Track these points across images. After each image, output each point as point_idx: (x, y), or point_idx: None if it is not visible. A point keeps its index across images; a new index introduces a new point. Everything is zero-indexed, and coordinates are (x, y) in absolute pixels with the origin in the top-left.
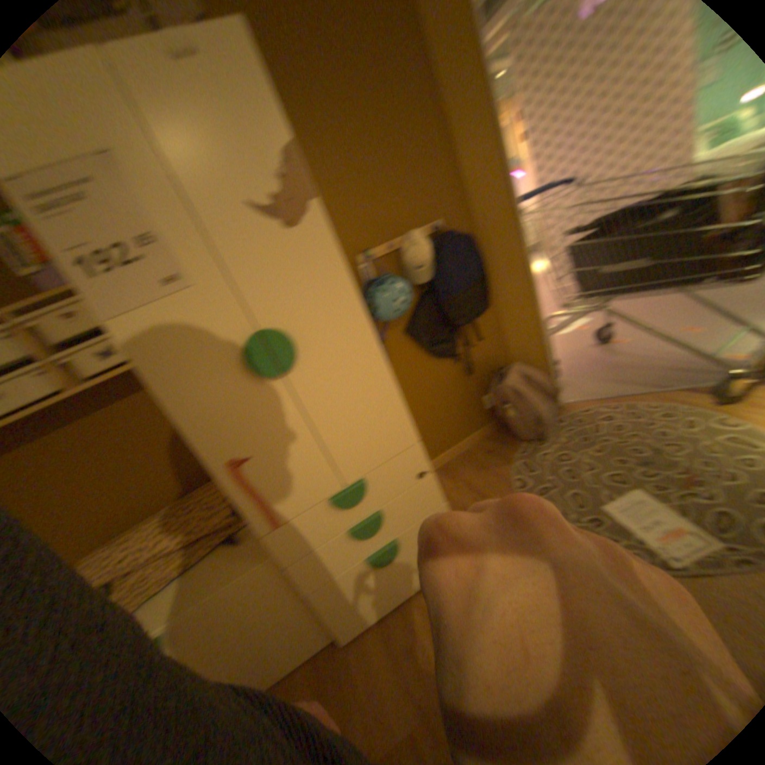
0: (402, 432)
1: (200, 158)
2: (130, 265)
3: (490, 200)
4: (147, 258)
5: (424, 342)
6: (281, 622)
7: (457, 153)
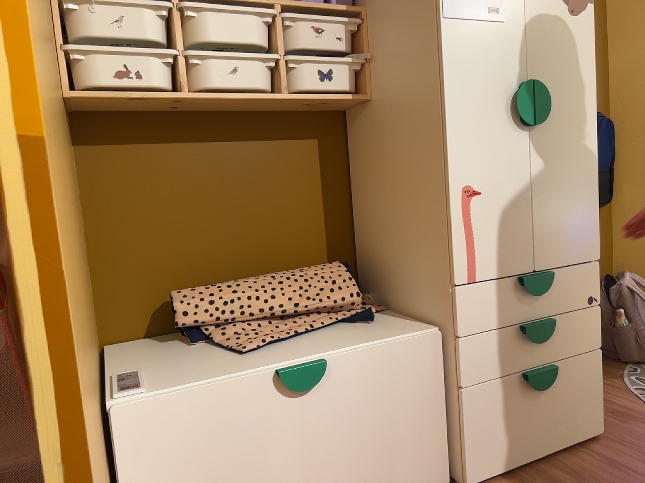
0: (589, 240)
1: None
2: None
3: (628, 99)
4: None
5: None
6: (415, 423)
7: (606, 50)
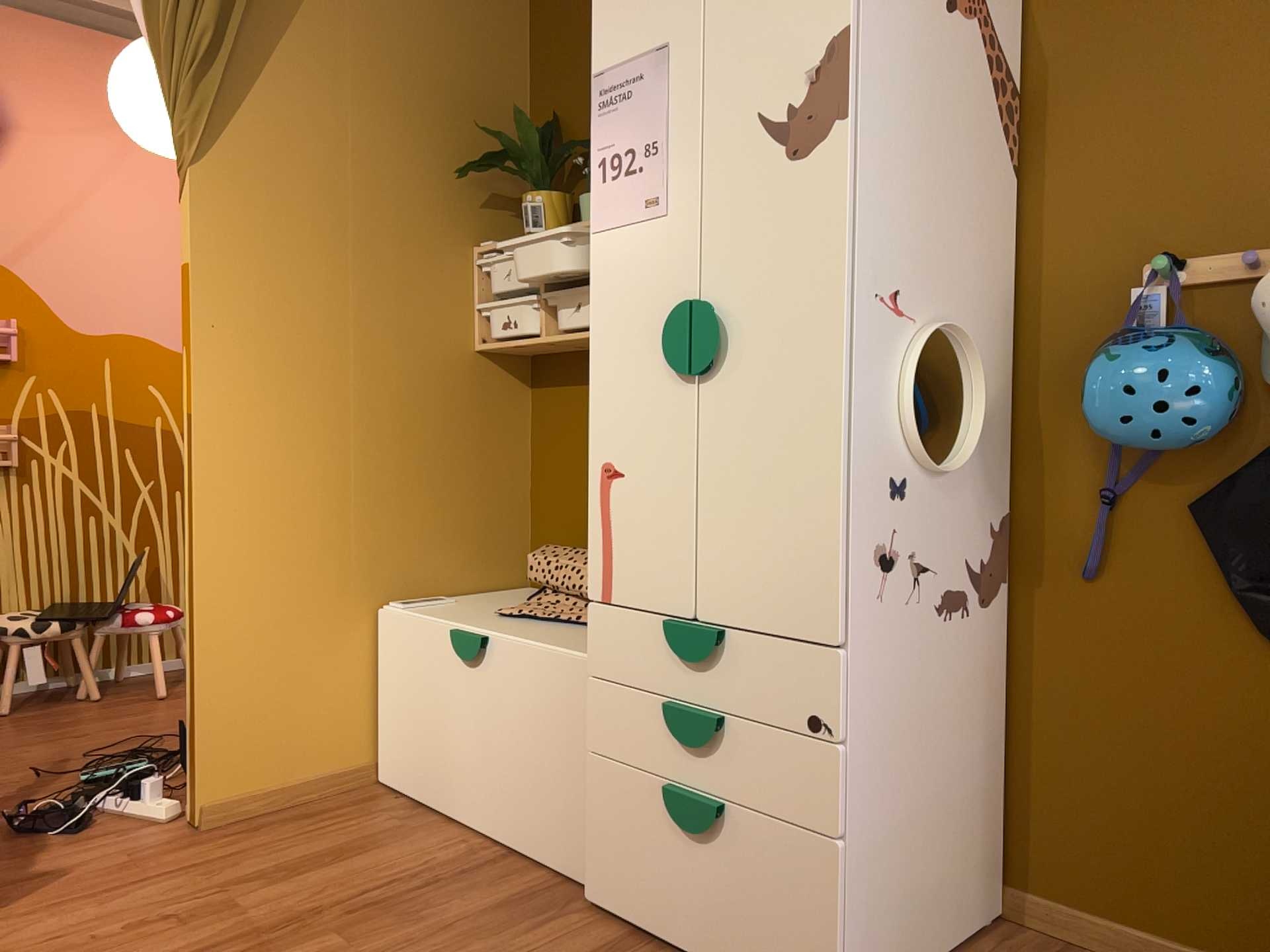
0: (813, 600)
1: (733, 57)
2: (627, 177)
3: None
4: (642, 171)
5: (1227, 563)
6: (560, 770)
7: None
